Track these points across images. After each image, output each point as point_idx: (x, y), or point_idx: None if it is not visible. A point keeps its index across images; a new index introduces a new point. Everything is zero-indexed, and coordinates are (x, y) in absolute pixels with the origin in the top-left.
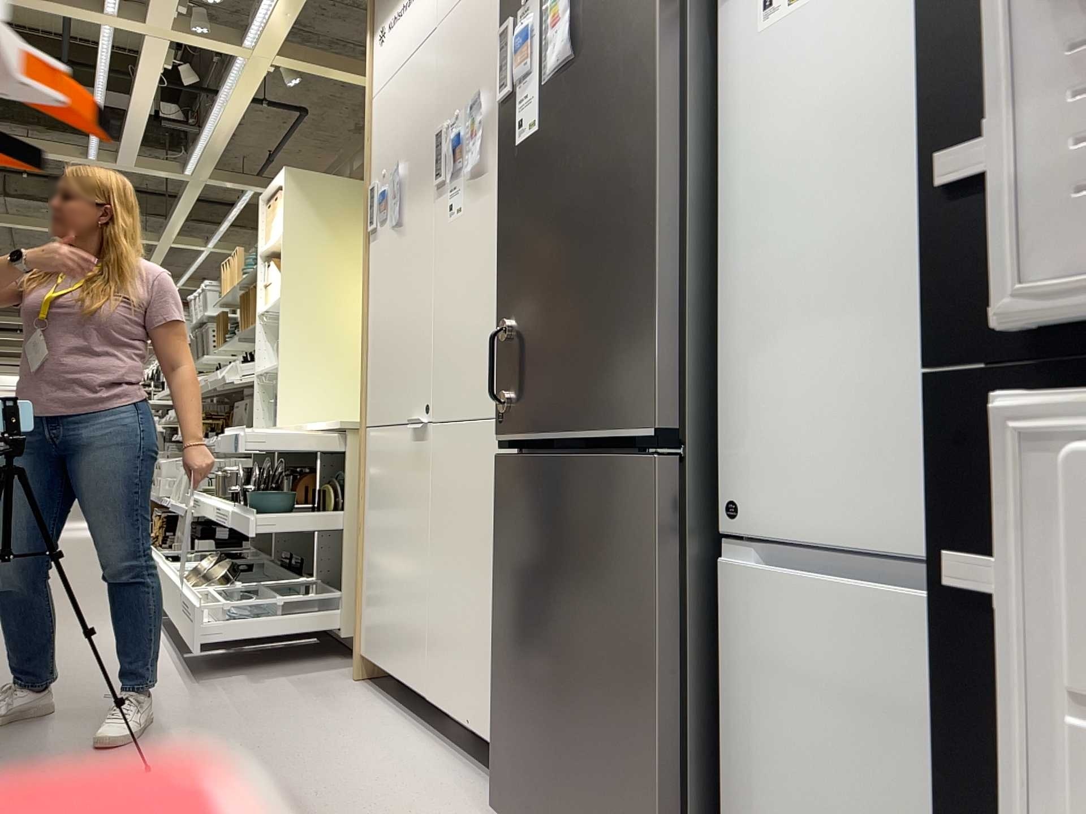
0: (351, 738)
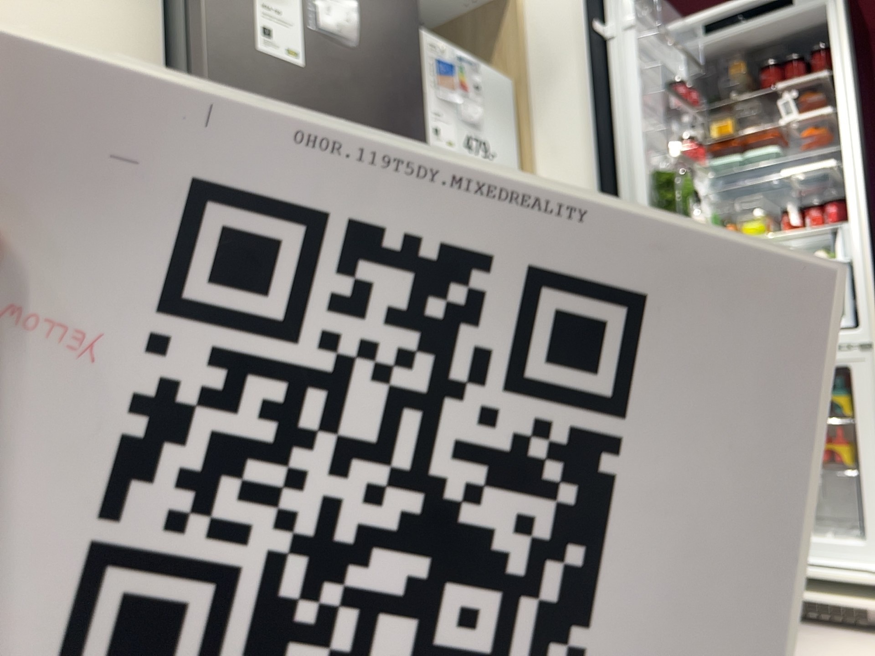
0: None
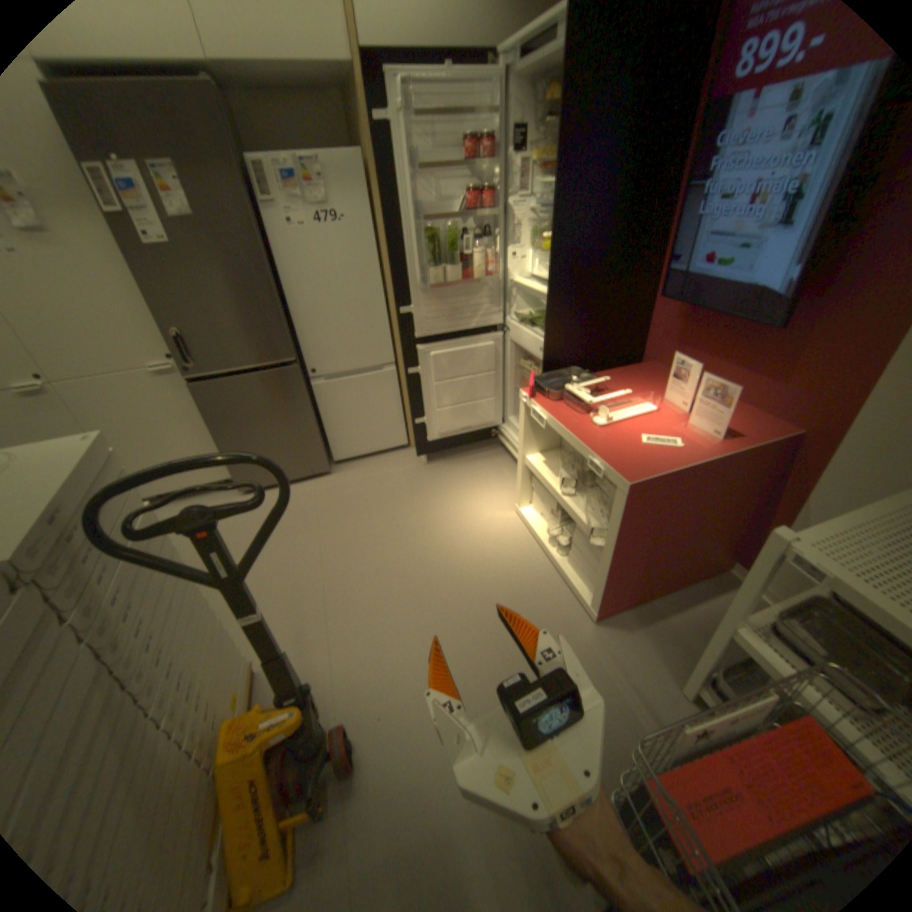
0: None
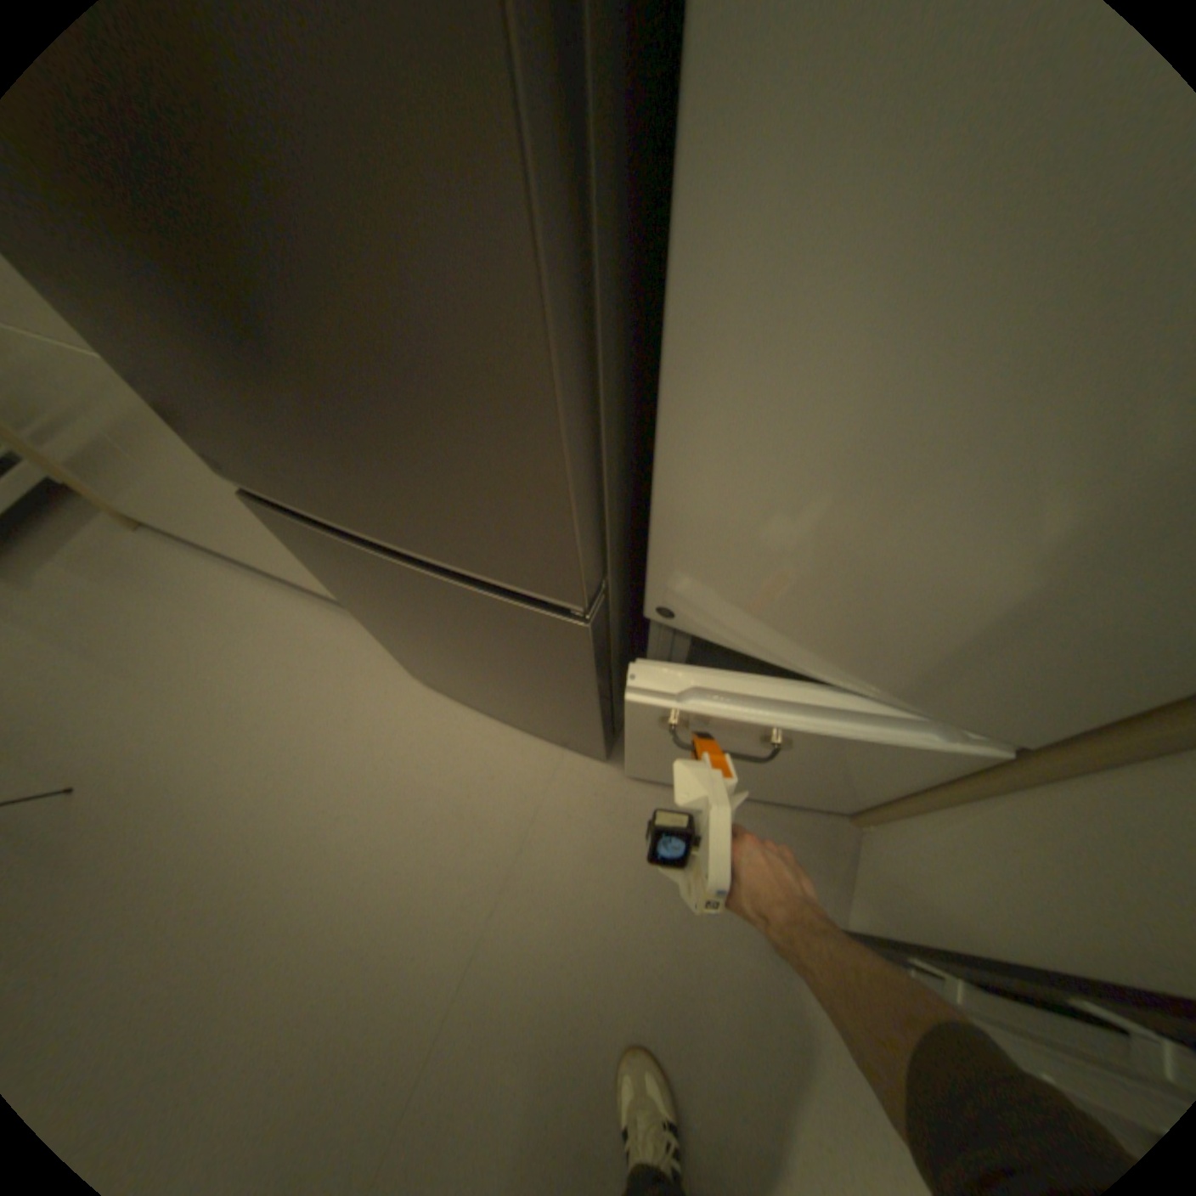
0: (211, 625)
